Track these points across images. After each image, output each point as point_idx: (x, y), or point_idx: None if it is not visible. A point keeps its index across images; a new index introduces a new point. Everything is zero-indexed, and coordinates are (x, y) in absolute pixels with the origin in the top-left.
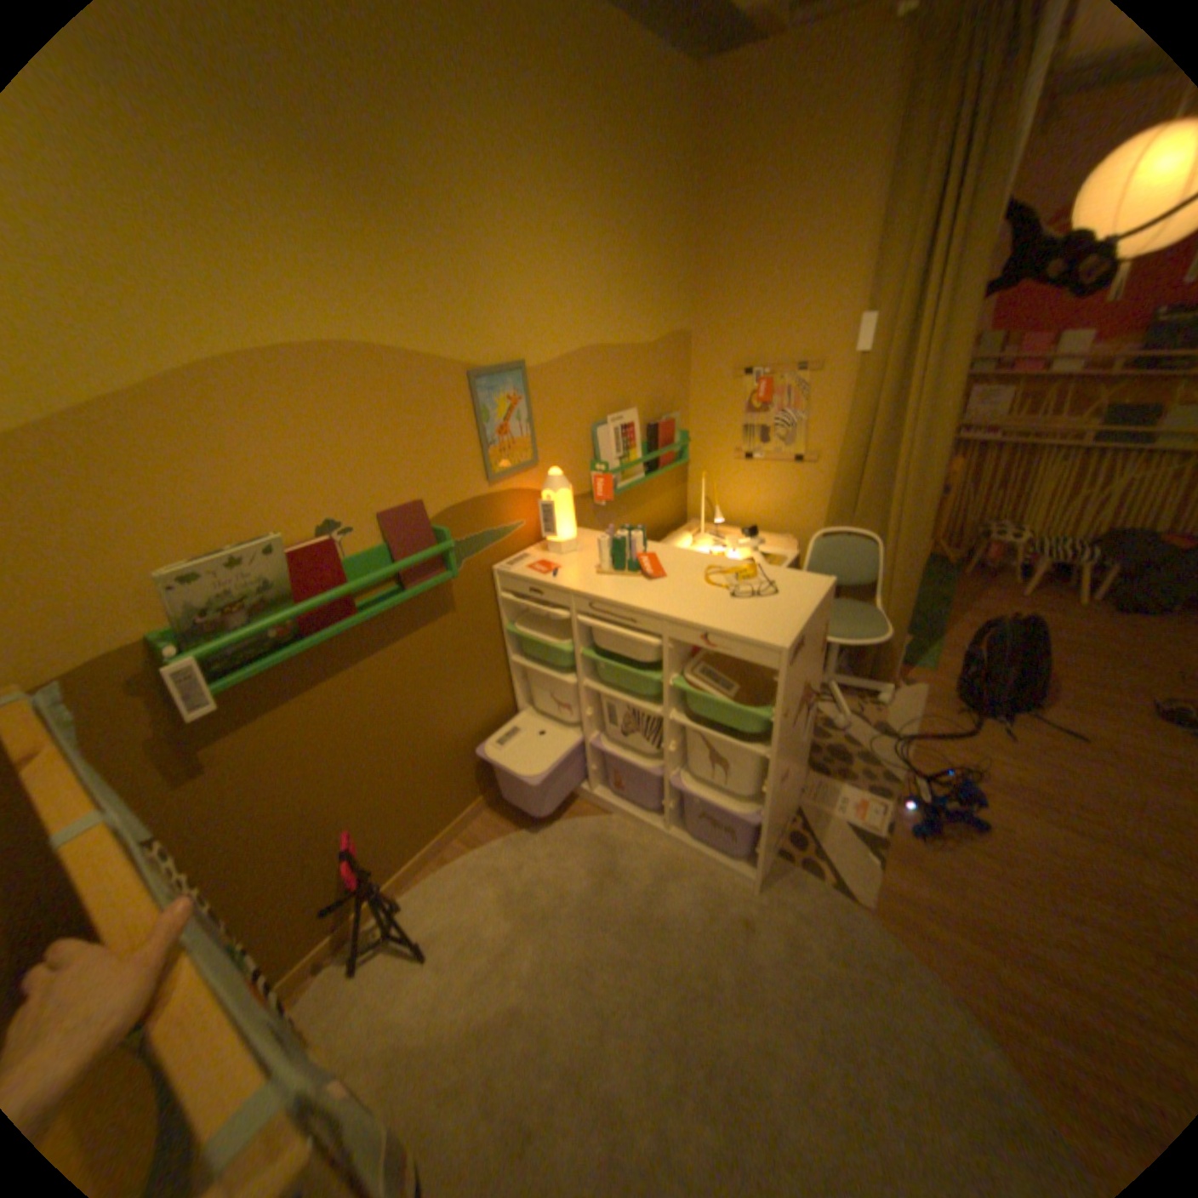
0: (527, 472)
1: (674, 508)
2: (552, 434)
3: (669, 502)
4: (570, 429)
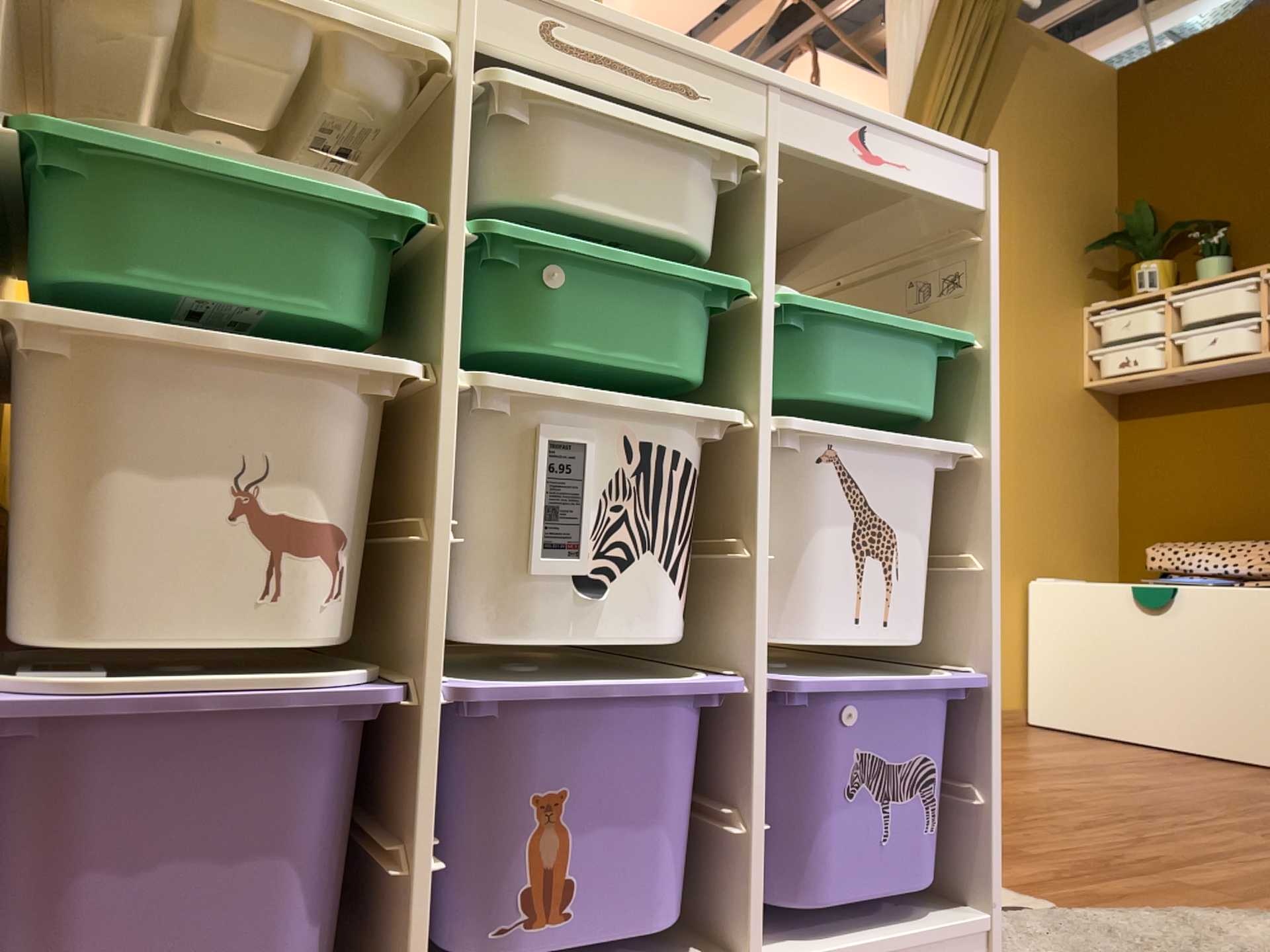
0: None
1: None
2: None
3: None
4: None
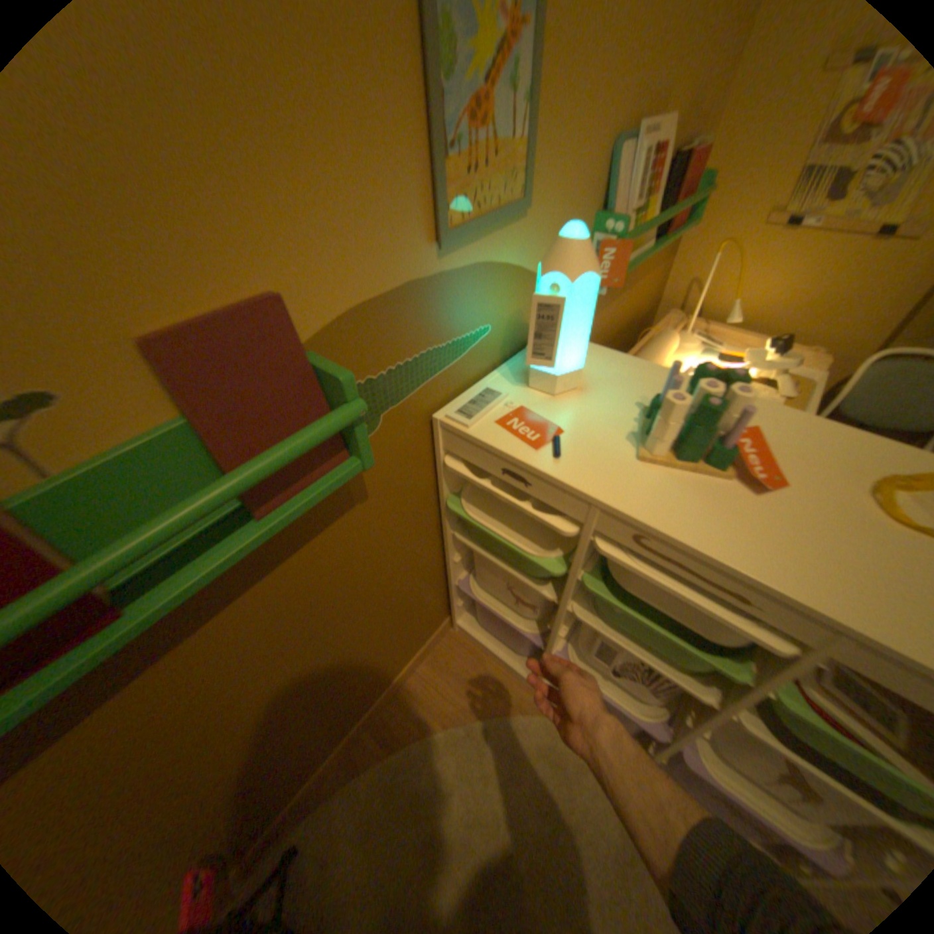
0: (509, 225)
1: (654, 292)
2: (562, 141)
3: (653, 283)
4: (588, 135)
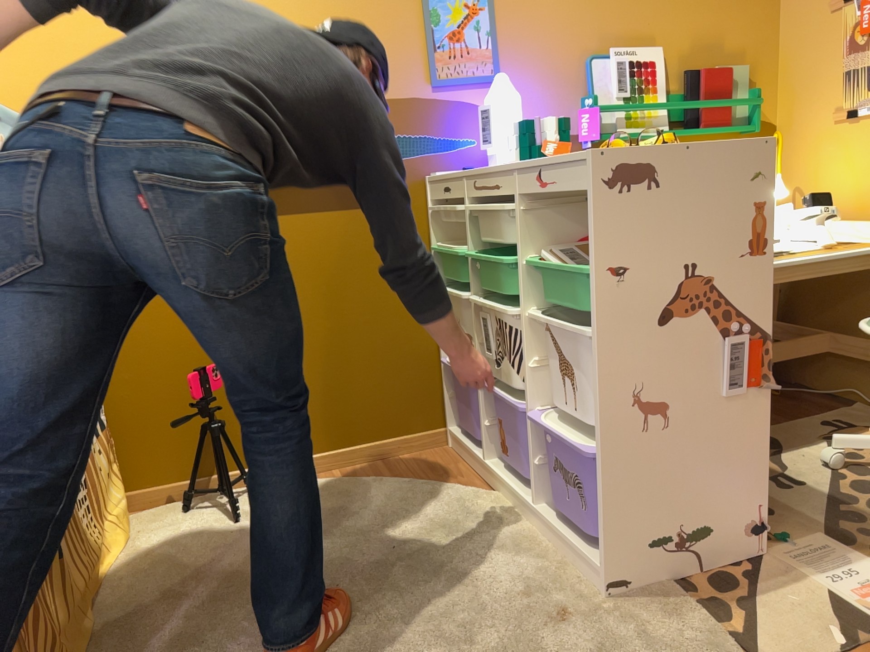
0: (483, 86)
1: None
2: (524, 54)
3: None
4: (551, 53)
